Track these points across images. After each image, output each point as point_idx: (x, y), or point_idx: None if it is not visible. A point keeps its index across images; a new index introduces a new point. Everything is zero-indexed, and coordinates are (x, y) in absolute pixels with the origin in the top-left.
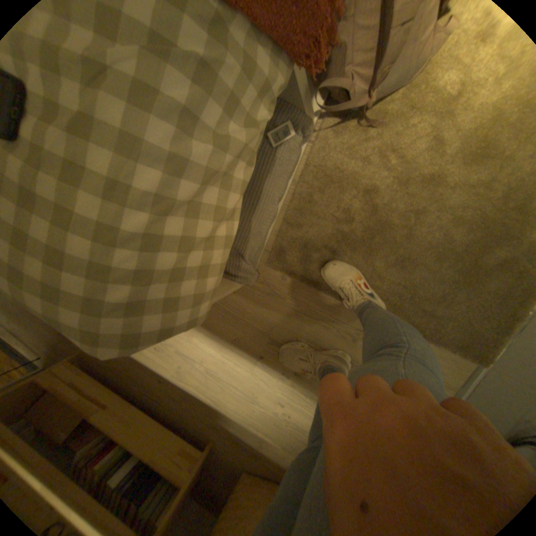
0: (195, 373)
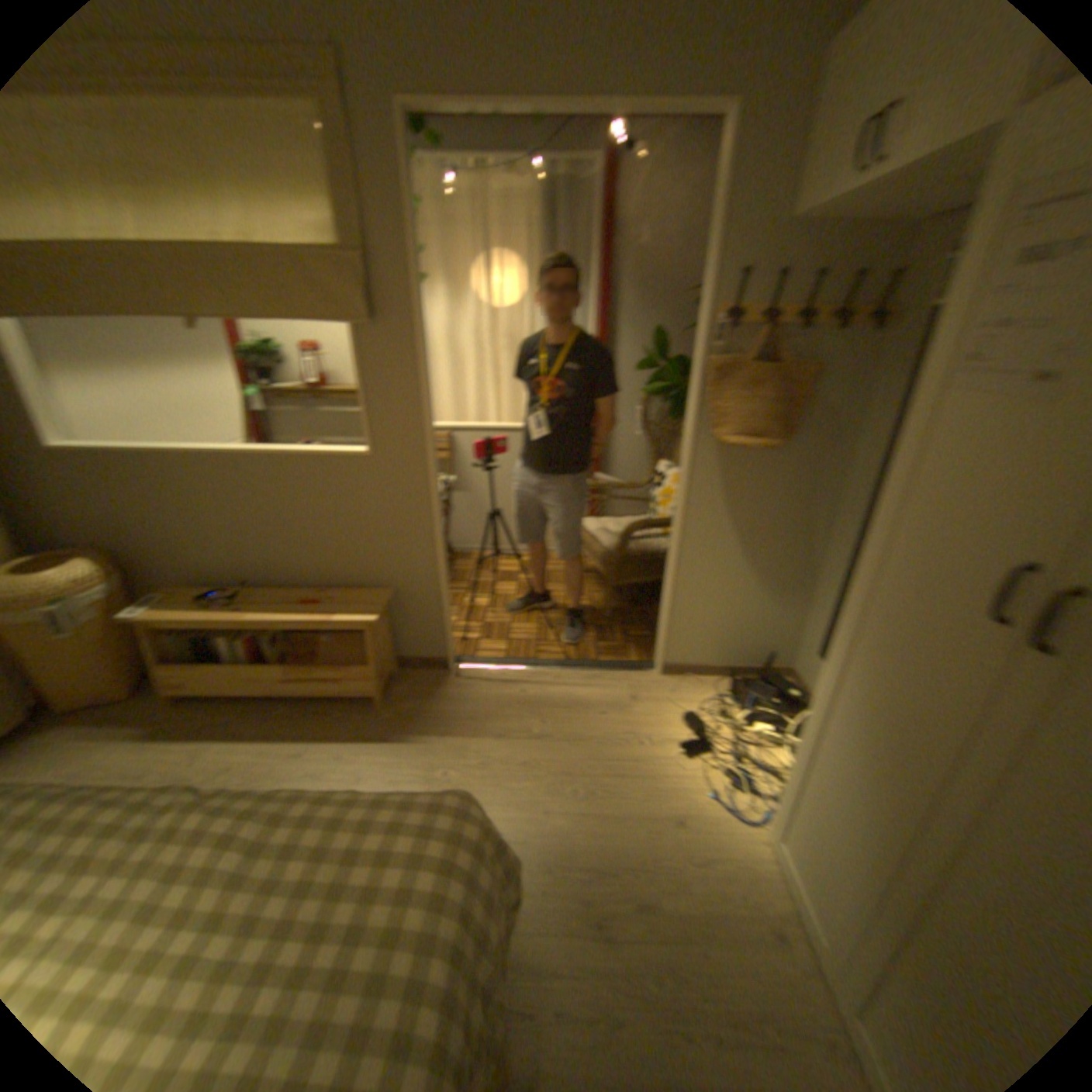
0: (159, 770)
